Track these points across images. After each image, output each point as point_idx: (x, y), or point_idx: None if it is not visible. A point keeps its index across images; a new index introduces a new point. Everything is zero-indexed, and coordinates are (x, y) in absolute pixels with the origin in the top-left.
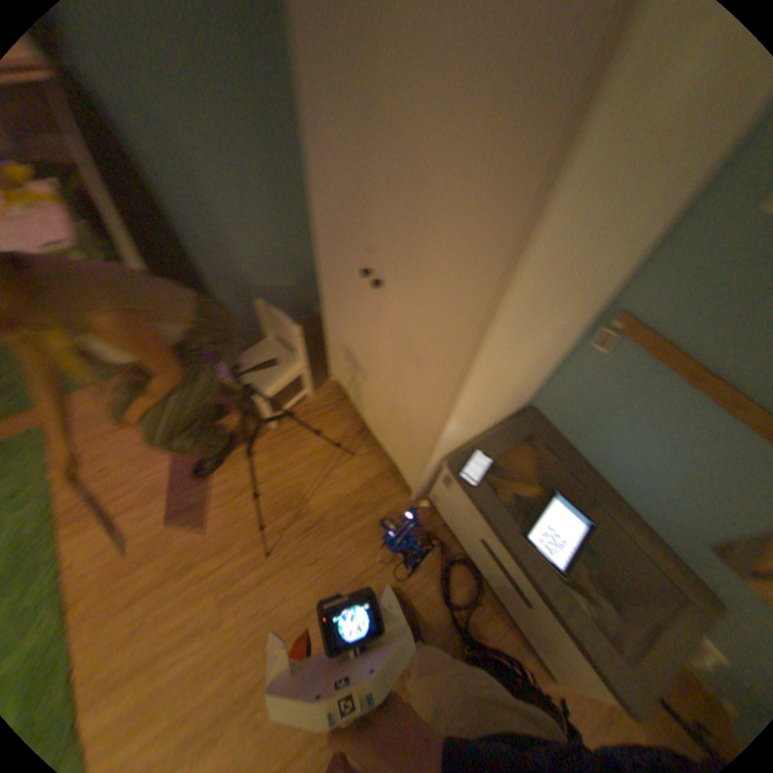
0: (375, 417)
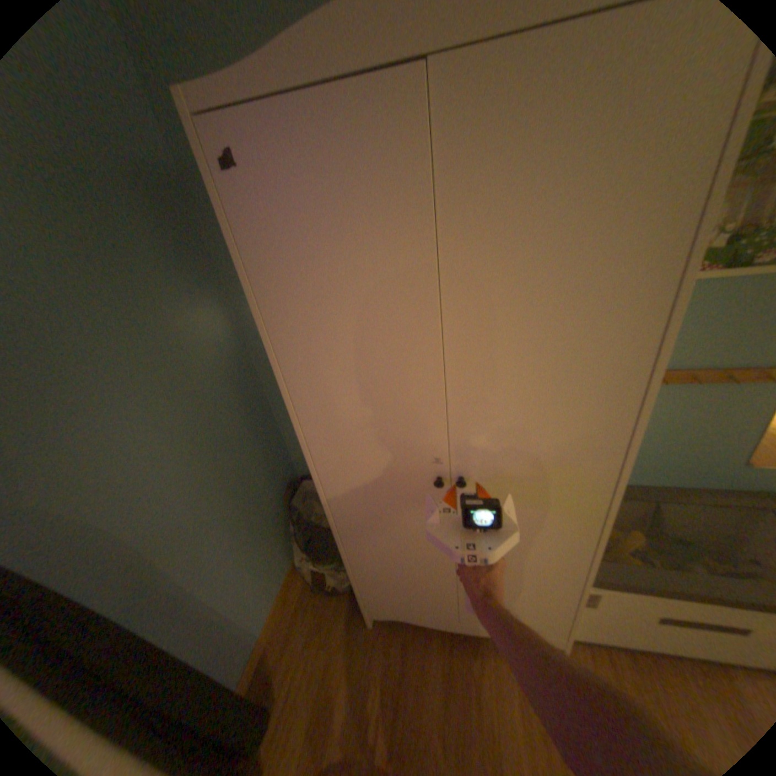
0: (460, 617)
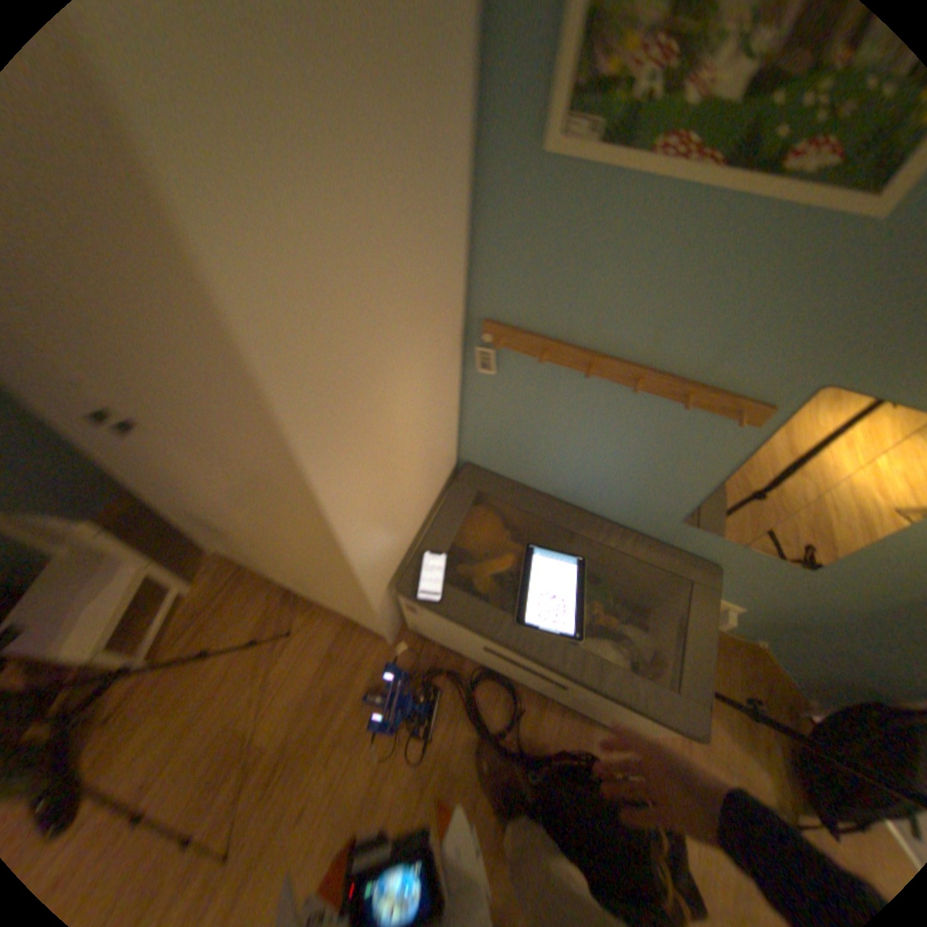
0: (288, 573)
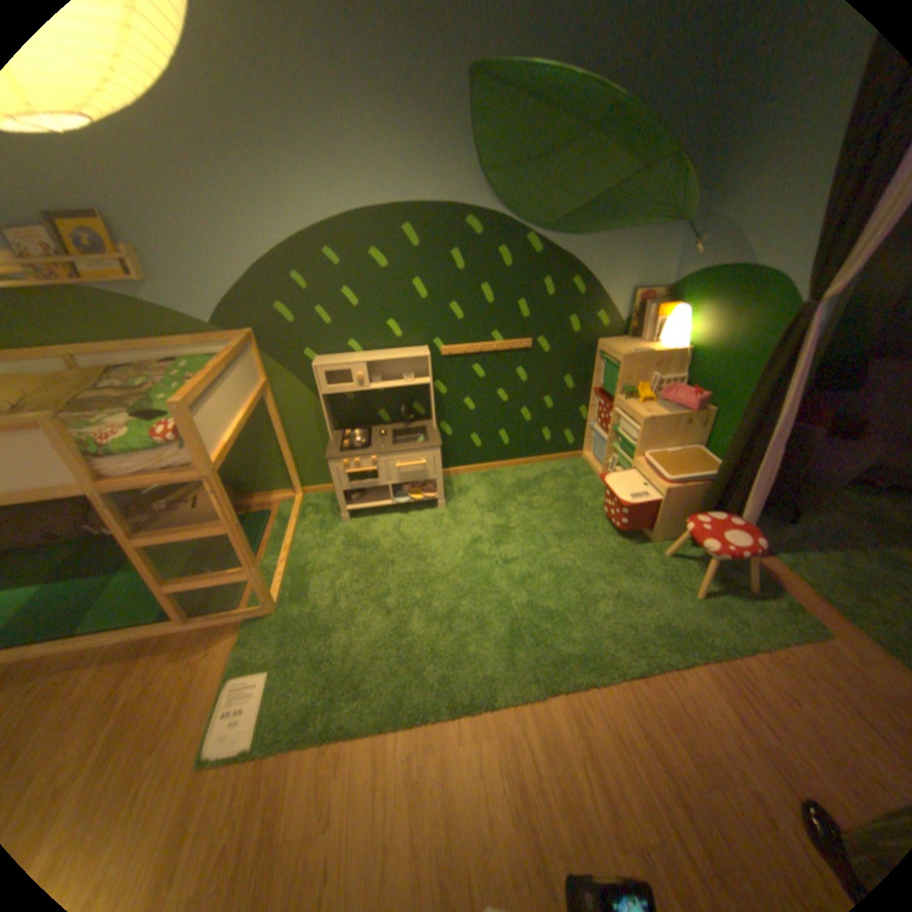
0: None
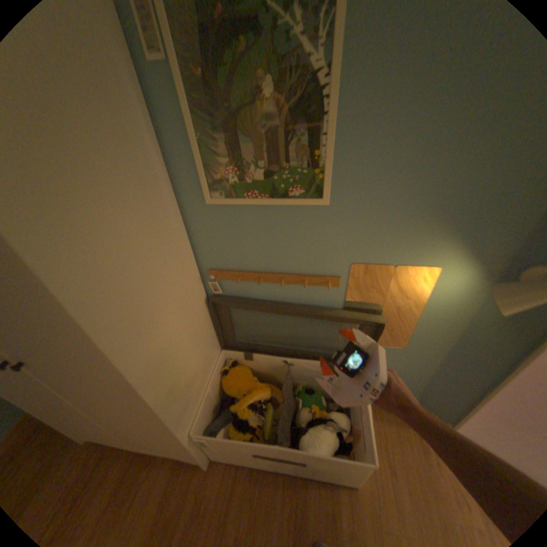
0: (131, 441)
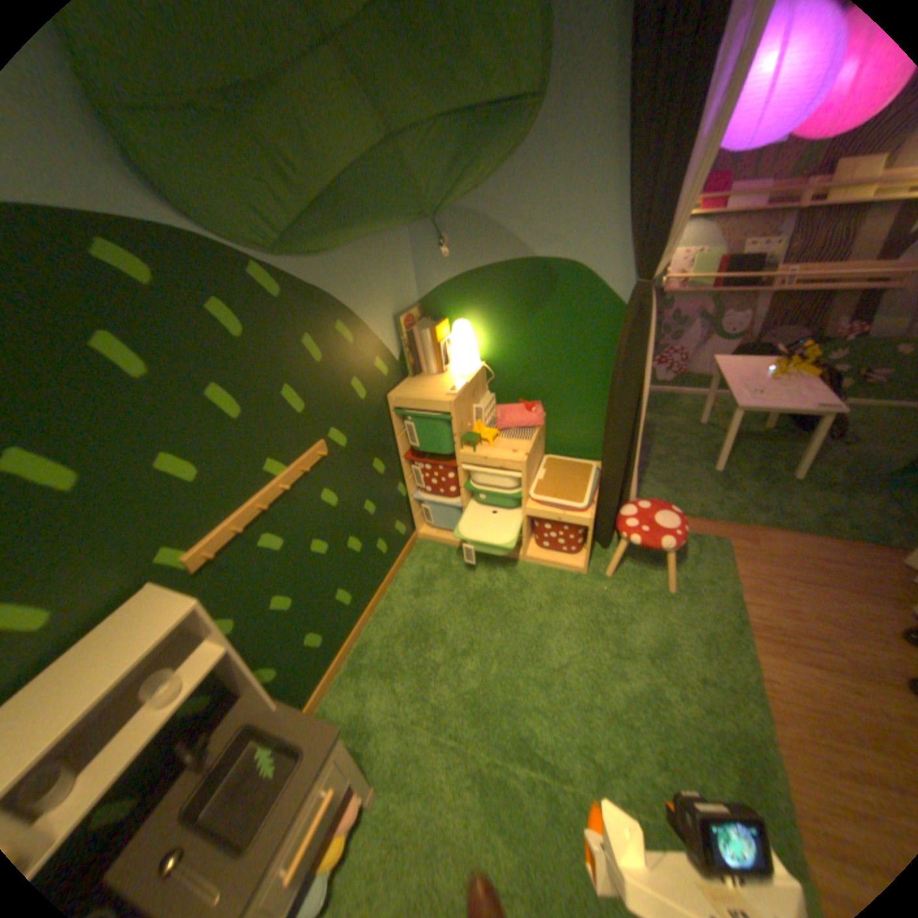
0: None
